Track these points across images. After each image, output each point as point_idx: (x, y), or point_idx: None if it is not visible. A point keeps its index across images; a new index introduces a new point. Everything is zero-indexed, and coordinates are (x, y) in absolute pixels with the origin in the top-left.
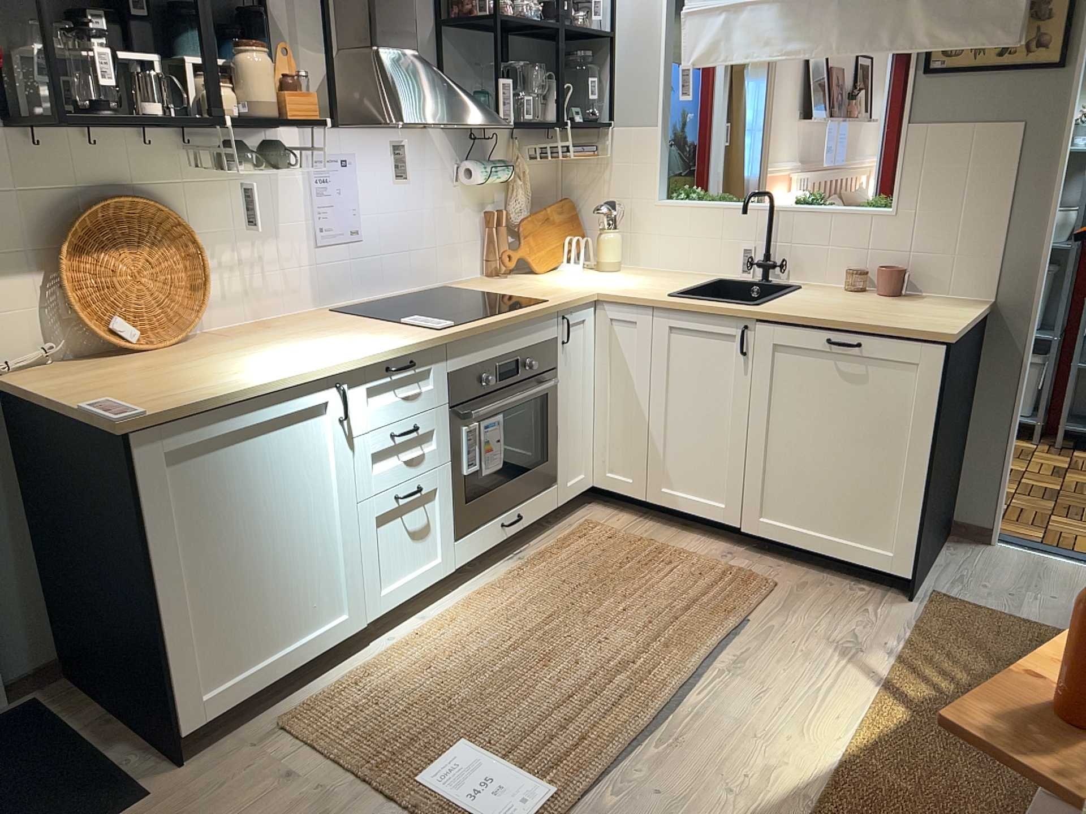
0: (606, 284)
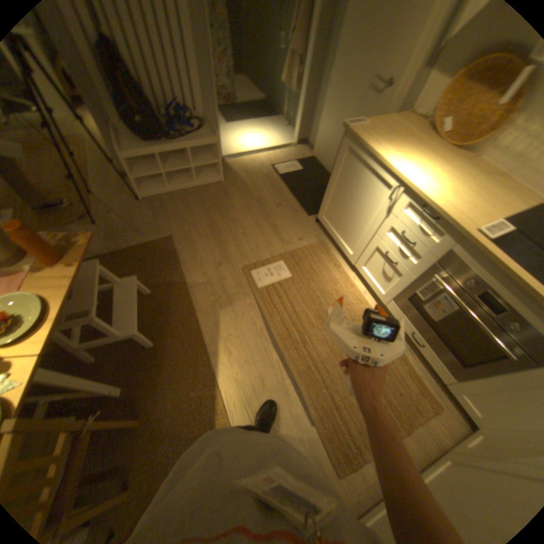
0: None
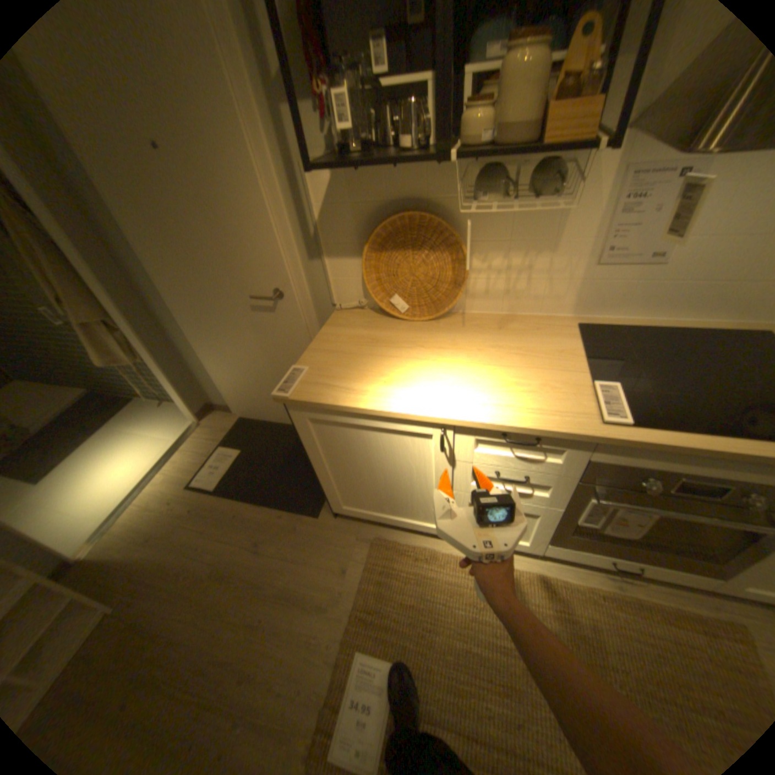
0: None
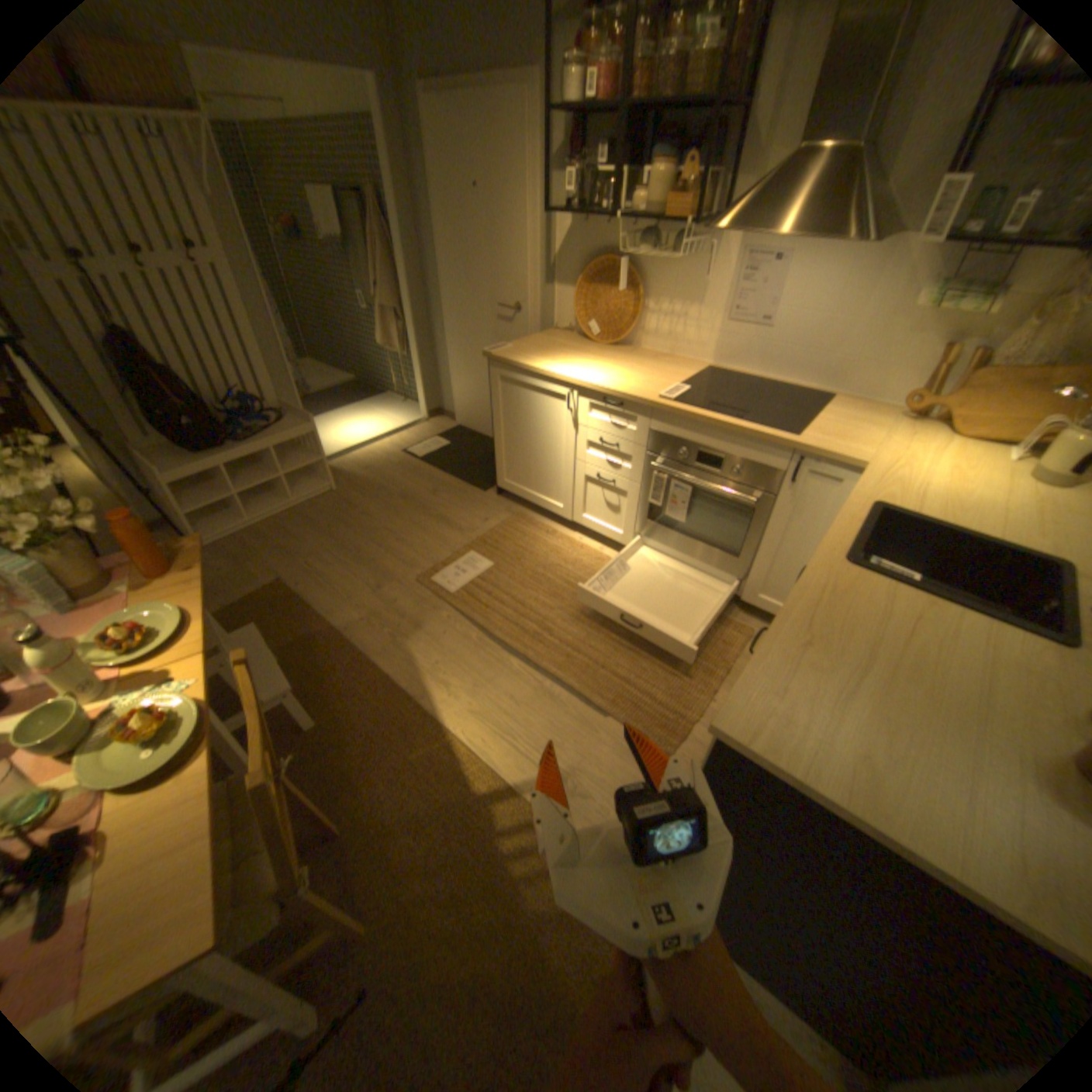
0: (931, 472)
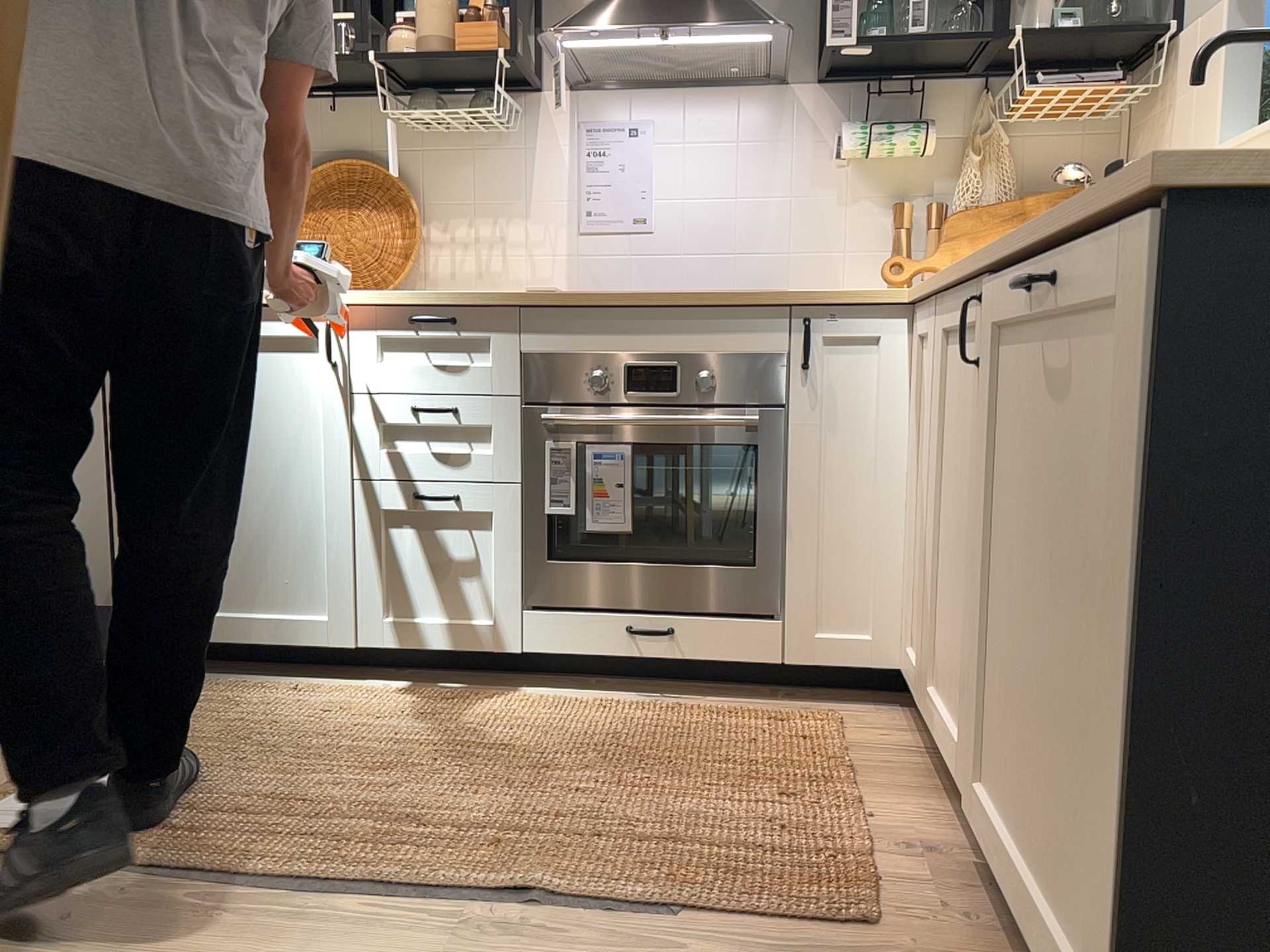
0: None
